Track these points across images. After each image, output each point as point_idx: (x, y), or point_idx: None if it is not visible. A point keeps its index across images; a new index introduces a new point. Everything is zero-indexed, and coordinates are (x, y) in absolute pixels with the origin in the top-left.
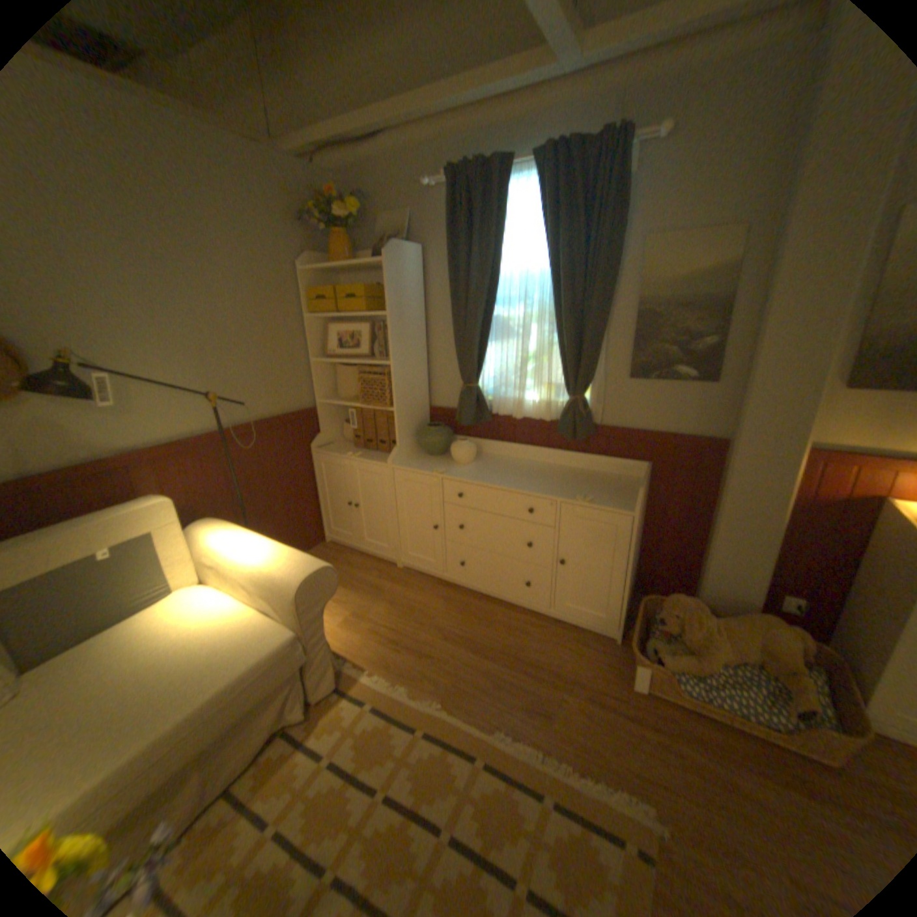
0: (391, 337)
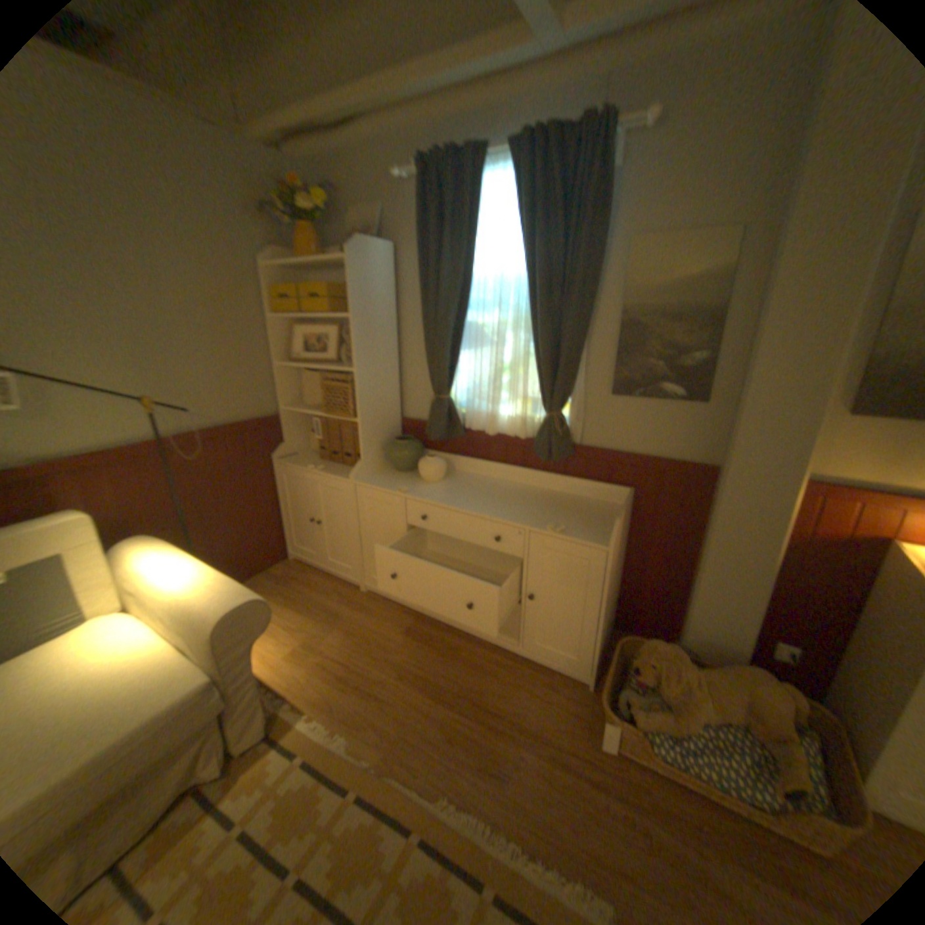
0: (353, 341)
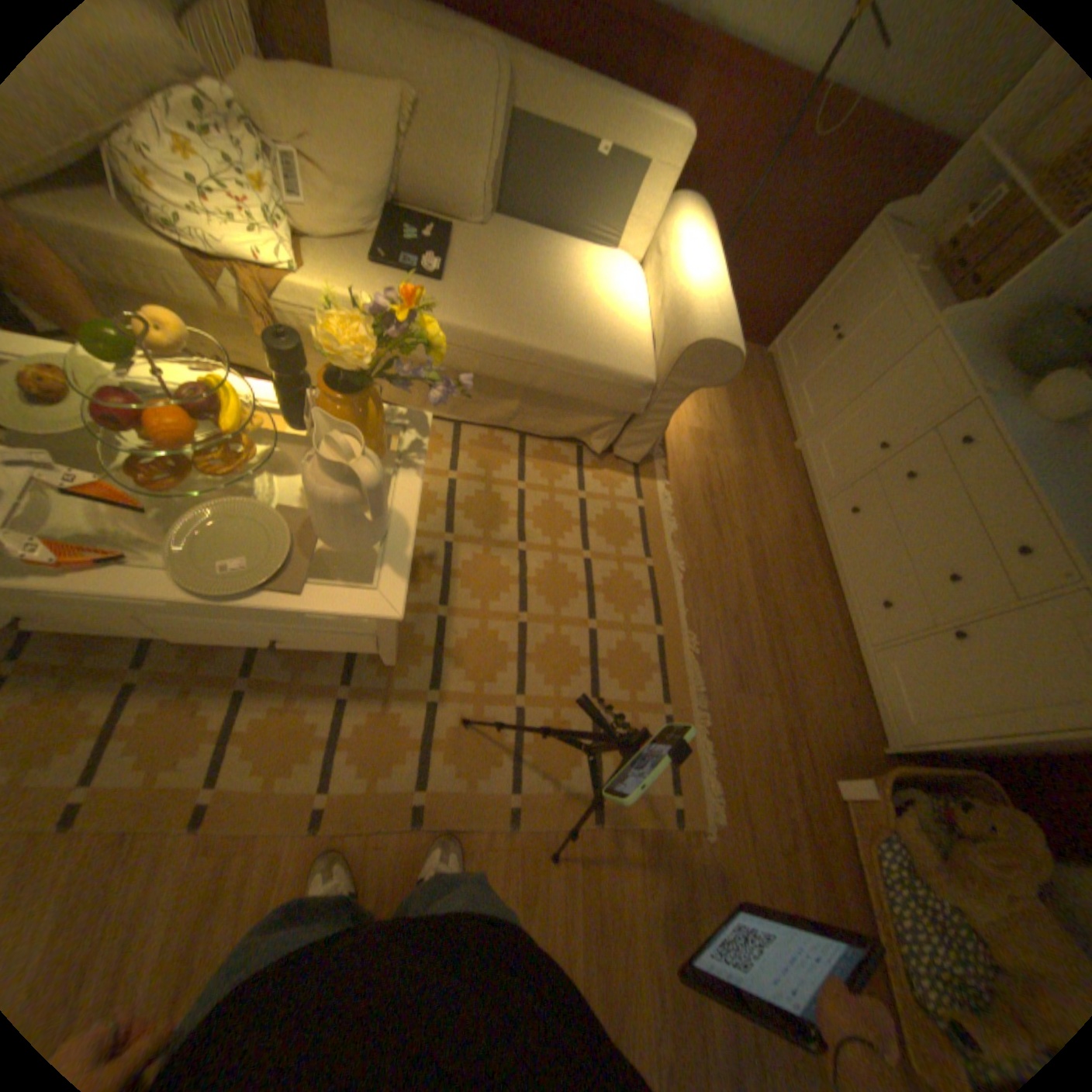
0: None
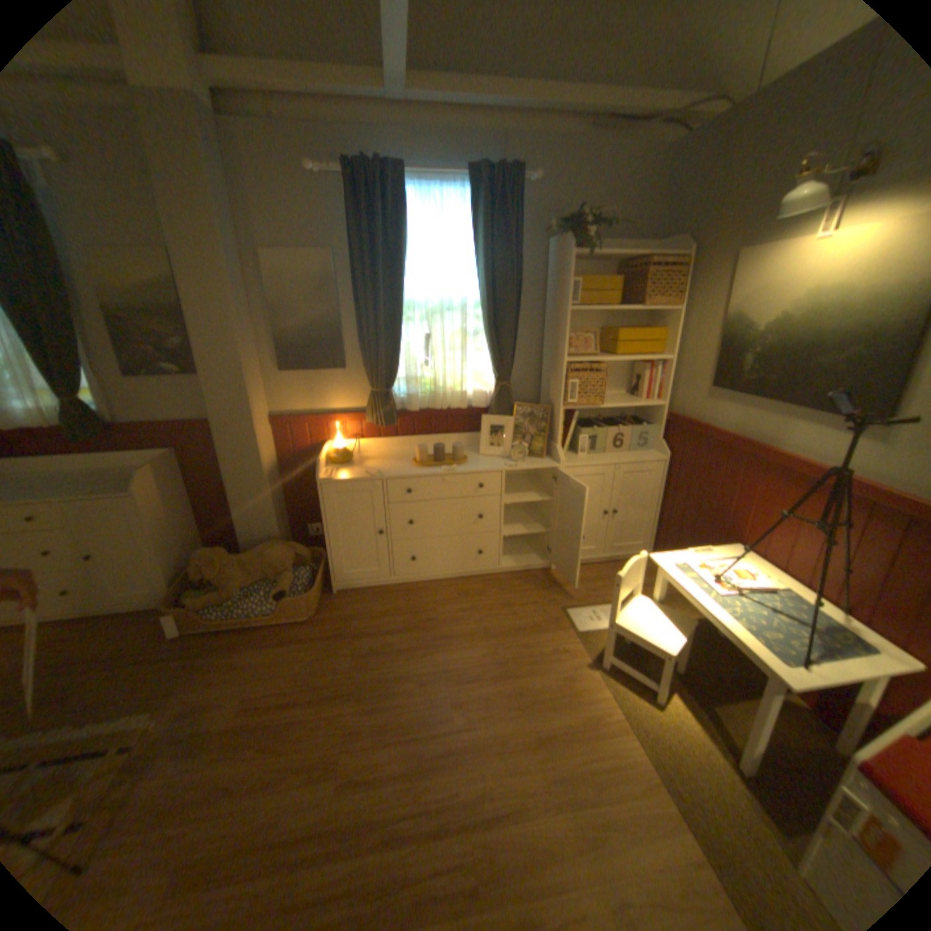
0: None
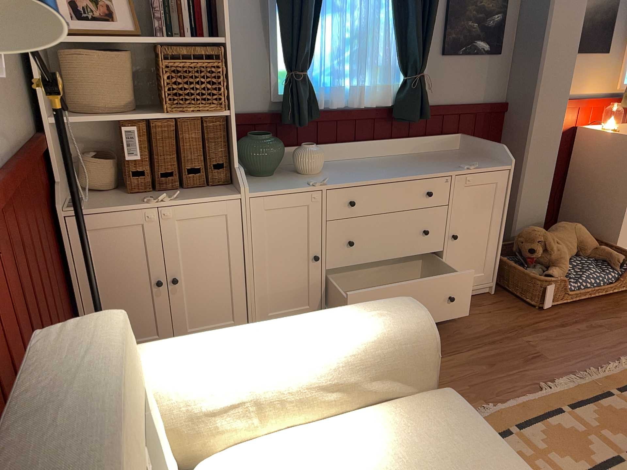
0: None
